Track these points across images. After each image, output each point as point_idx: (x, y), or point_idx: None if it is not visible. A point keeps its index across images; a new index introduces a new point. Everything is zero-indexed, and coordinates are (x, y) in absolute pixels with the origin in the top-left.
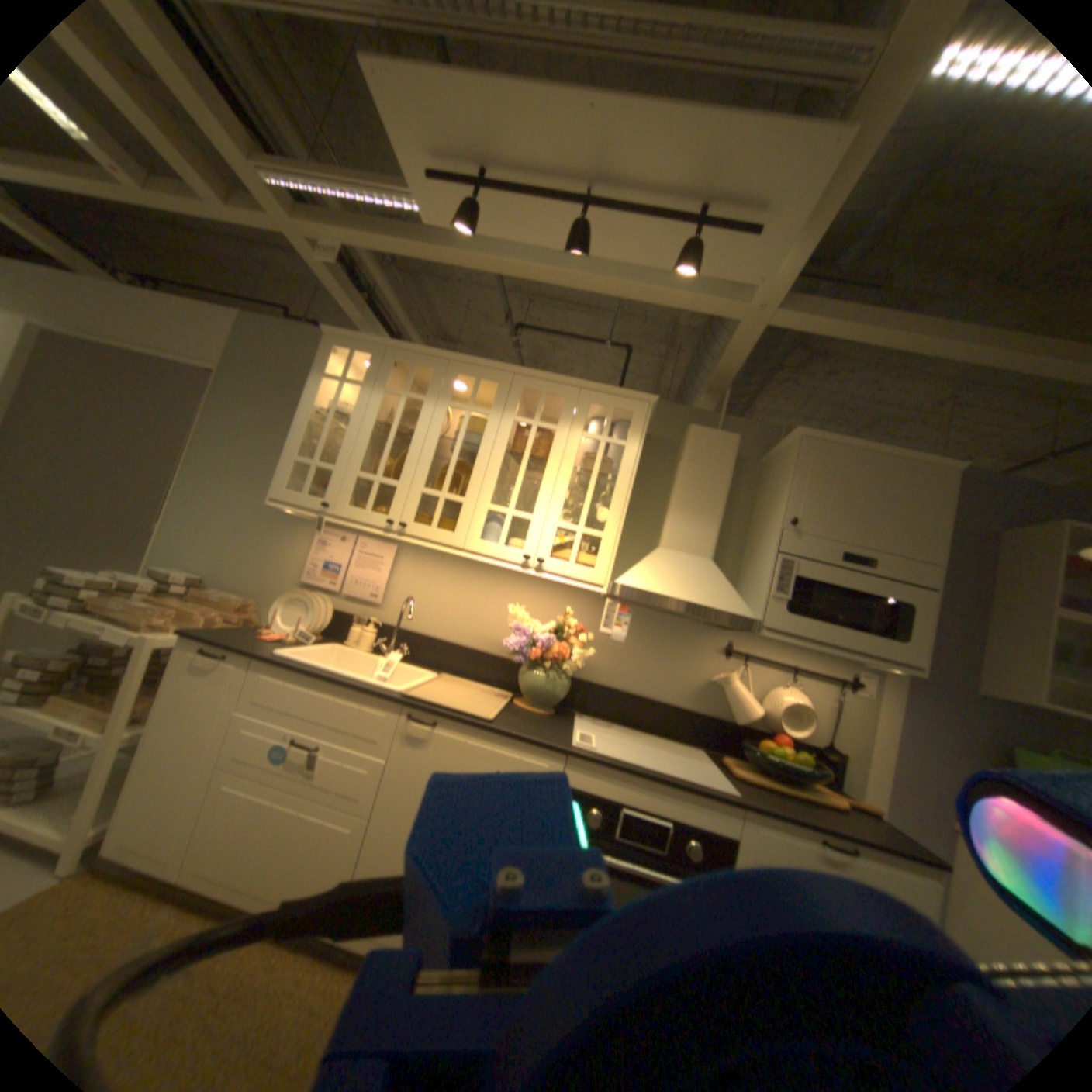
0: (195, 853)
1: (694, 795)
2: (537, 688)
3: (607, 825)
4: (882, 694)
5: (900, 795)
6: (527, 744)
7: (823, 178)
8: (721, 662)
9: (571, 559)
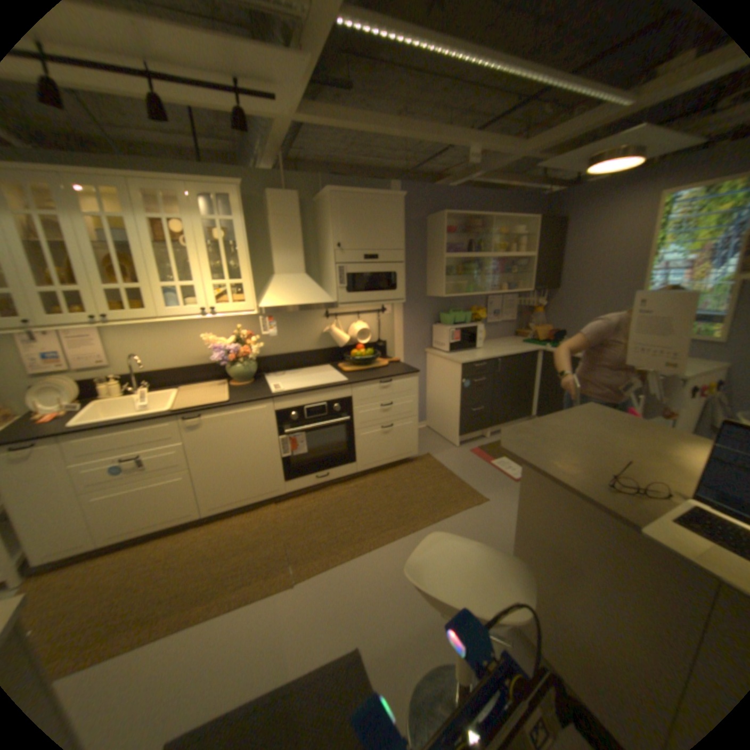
0: (95, 533)
1: (330, 389)
2: (239, 374)
3: (299, 416)
4: (393, 311)
5: (405, 348)
6: (251, 404)
7: (301, 77)
8: (324, 322)
9: (229, 302)
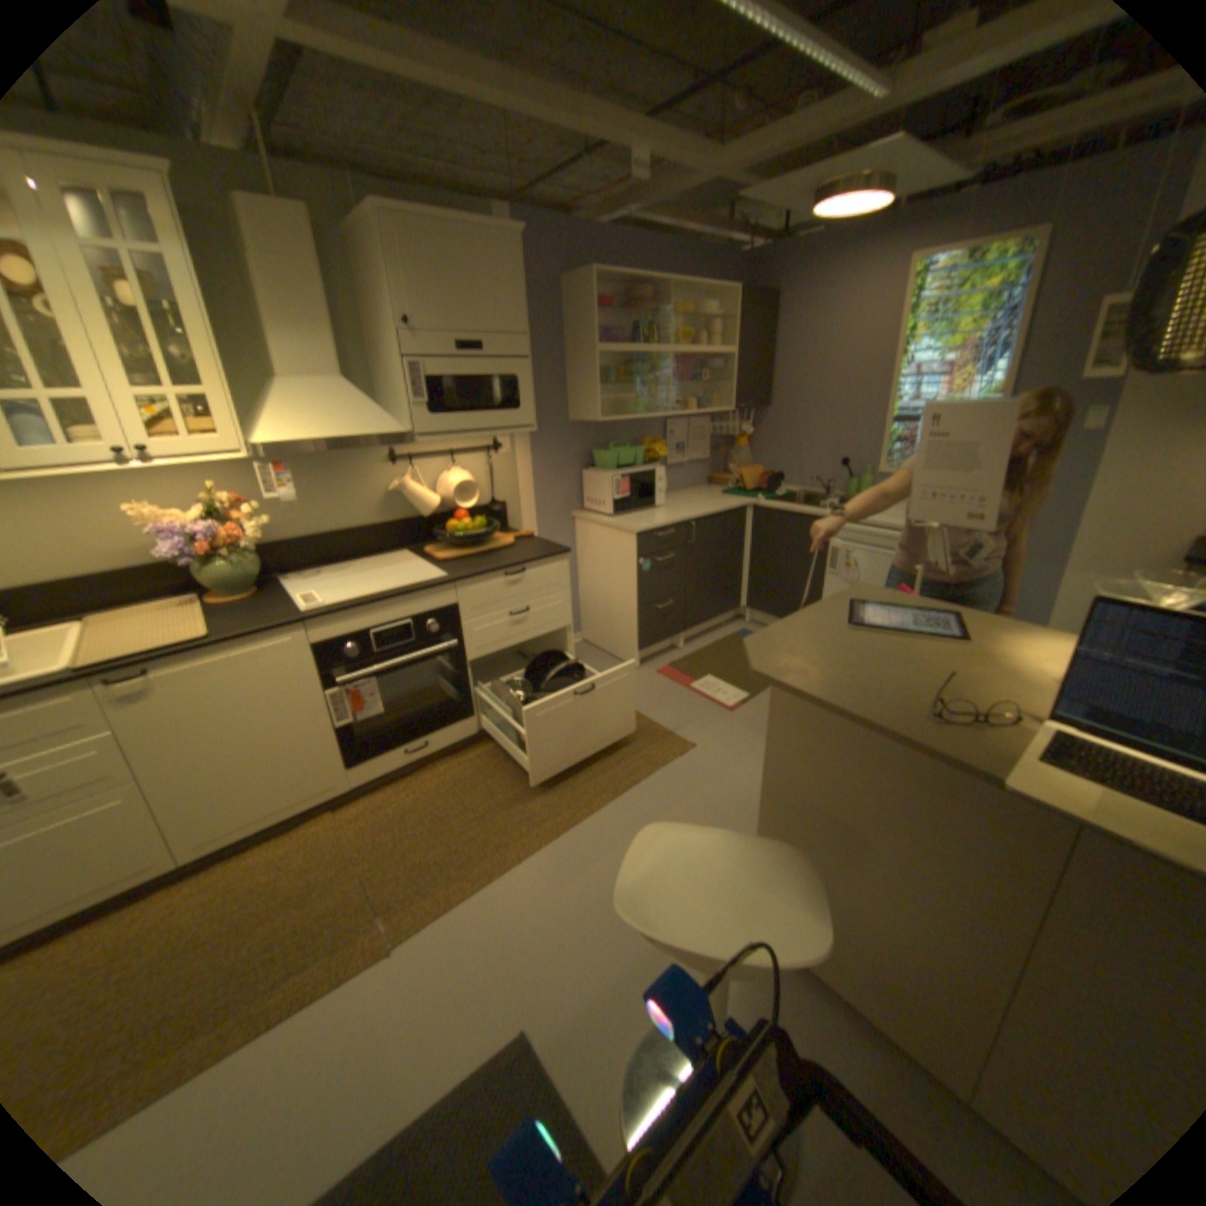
0: None
1: (417, 595)
2: (226, 579)
3: (364, 649)
4: (514, 448)
5: (541, 513)
6: (261, 635)
7: None
8: (390, 472)
9: (184, 434)
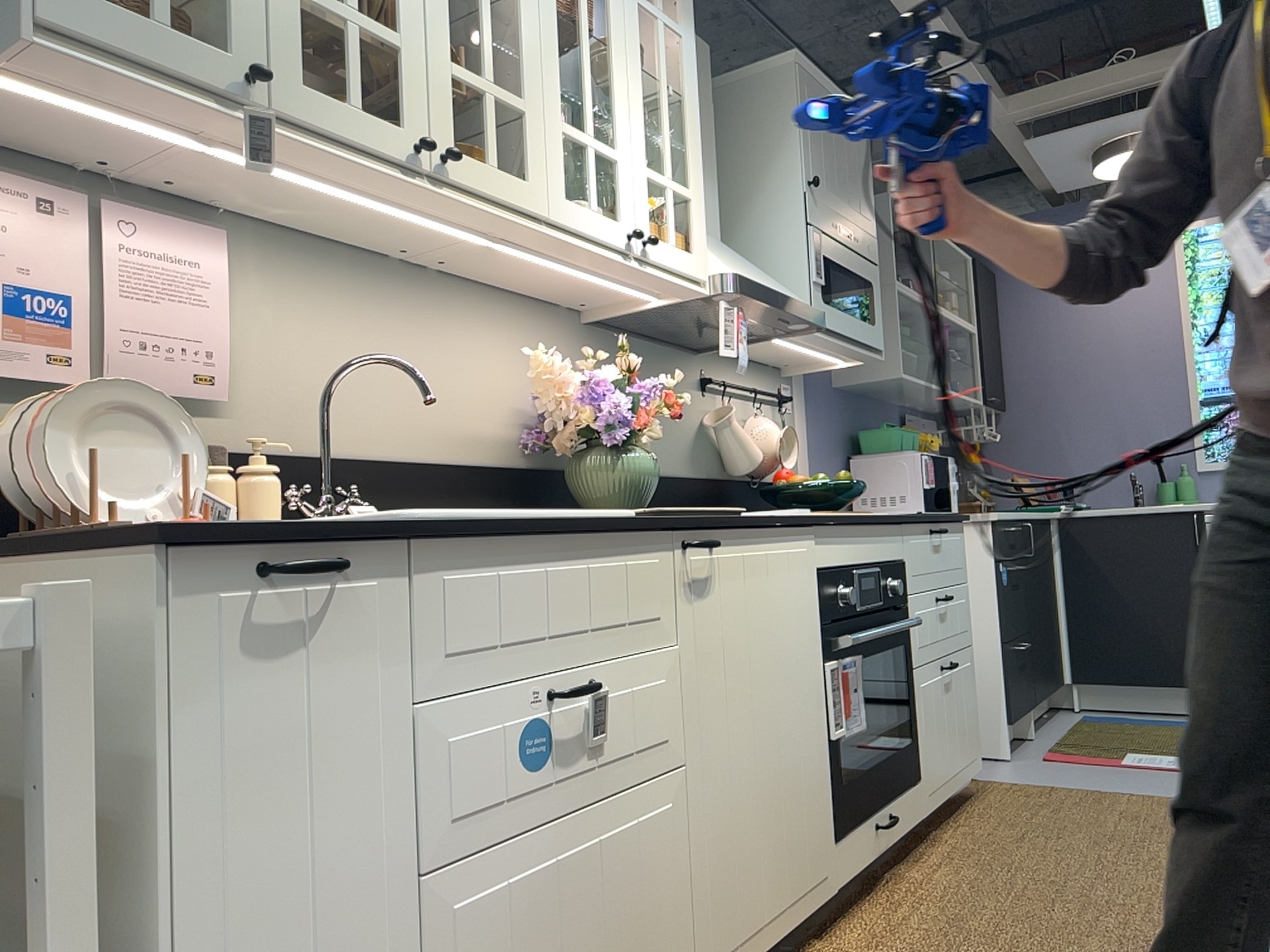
0: None
1: (886, 522)
2: (636, 478)
3: (851, 596)
4: (797, 404)
5: None
6: (793, 525)
7: None
8: (703, 399)
9: (673, 236)
